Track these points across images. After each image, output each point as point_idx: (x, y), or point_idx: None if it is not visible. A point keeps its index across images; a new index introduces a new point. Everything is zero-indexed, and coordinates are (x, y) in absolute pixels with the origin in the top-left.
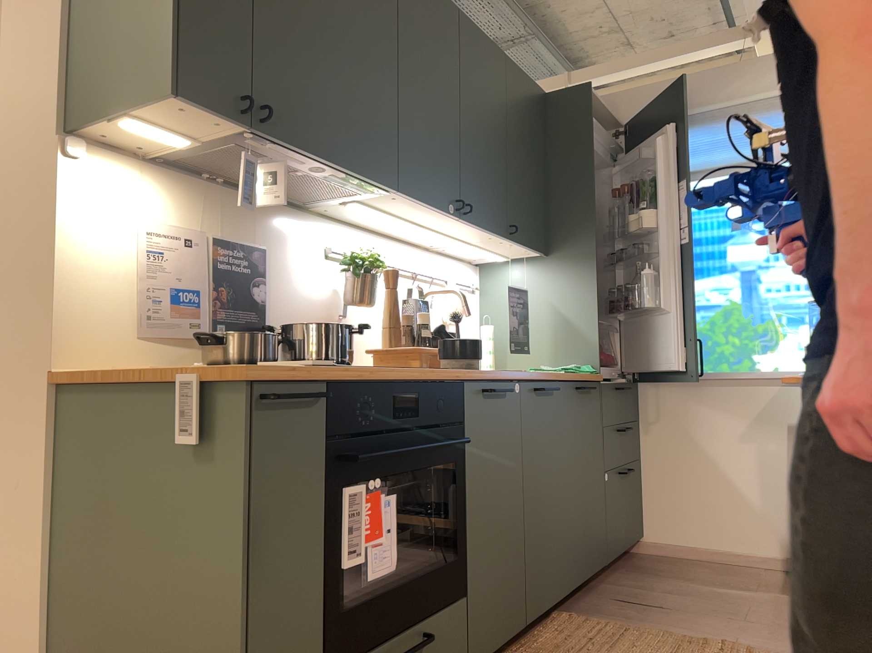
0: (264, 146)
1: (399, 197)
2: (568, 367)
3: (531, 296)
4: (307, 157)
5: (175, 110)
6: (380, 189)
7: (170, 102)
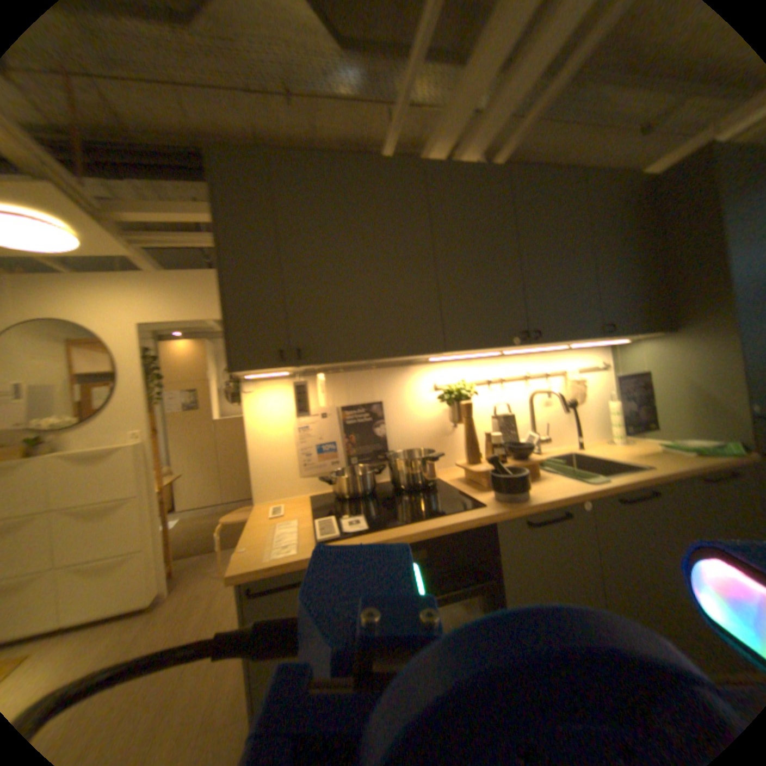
0: (317, 366)
1: (456, 352)
2: (707, 442)
3: (660, 370)
4: (350, 362)
5: (248, 372)
6: (435, 353)
7: (236, 372)
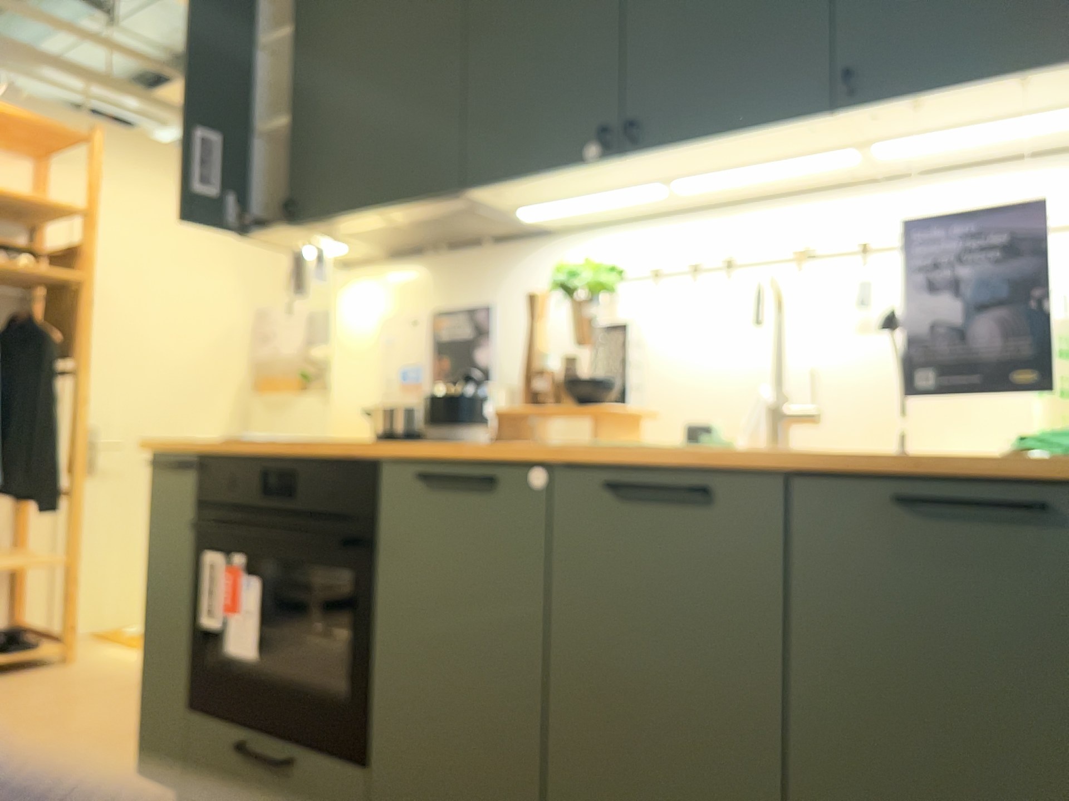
0: (326, 229)
1: (500, 190)
2: None
3: None
4: (351, 219)
5: (270, 241)
6: (470, 197)
7: (252, 241)
